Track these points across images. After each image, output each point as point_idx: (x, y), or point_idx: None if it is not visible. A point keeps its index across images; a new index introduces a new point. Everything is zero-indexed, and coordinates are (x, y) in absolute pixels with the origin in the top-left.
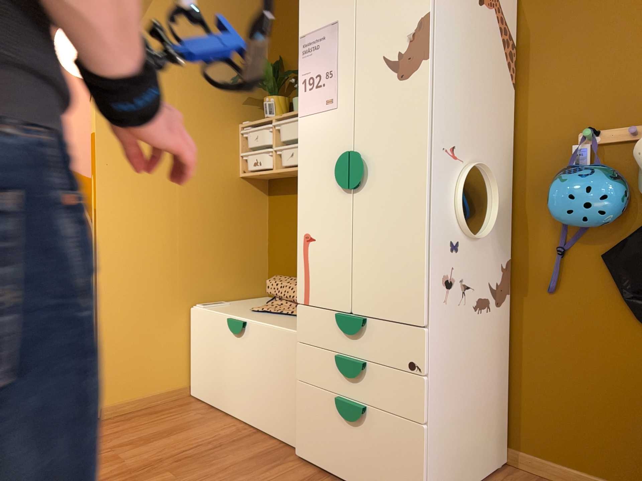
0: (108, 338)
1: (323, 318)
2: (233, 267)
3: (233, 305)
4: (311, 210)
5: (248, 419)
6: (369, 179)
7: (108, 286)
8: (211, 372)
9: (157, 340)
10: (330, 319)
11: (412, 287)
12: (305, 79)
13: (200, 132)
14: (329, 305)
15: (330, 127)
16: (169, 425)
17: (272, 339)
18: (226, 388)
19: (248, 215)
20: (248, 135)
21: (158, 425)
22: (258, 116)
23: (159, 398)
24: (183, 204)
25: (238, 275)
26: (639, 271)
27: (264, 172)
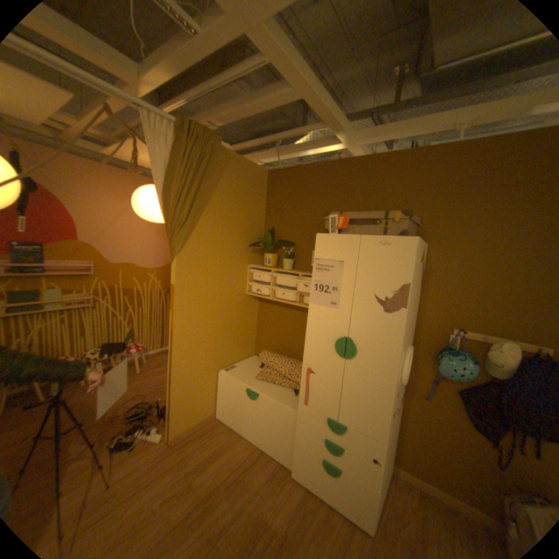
0: (176, 401)
1: (317, 416)
2: (240, 344)
3: (242, 369)
4: (313, 357)
5: (257, 444)
6: (357, 357)
7: (177, 372)
8: (232, 411)
9: (201, 394)
10: (321, 418)
11: (379, 423)
12: (316, 284)
13: (229, 273)
14: (322, 412)
15: (332, 317)
16: (213, 449)
17: (277, 410)
18: (242, 423)
19: (249, 314)
20: (254, 273)
21: (206, 450)
22: (257, 259)
23: (201, 425)
24: (218, 316)
25: (242, 347)
26: (479, 407)
27: (264, 297)
